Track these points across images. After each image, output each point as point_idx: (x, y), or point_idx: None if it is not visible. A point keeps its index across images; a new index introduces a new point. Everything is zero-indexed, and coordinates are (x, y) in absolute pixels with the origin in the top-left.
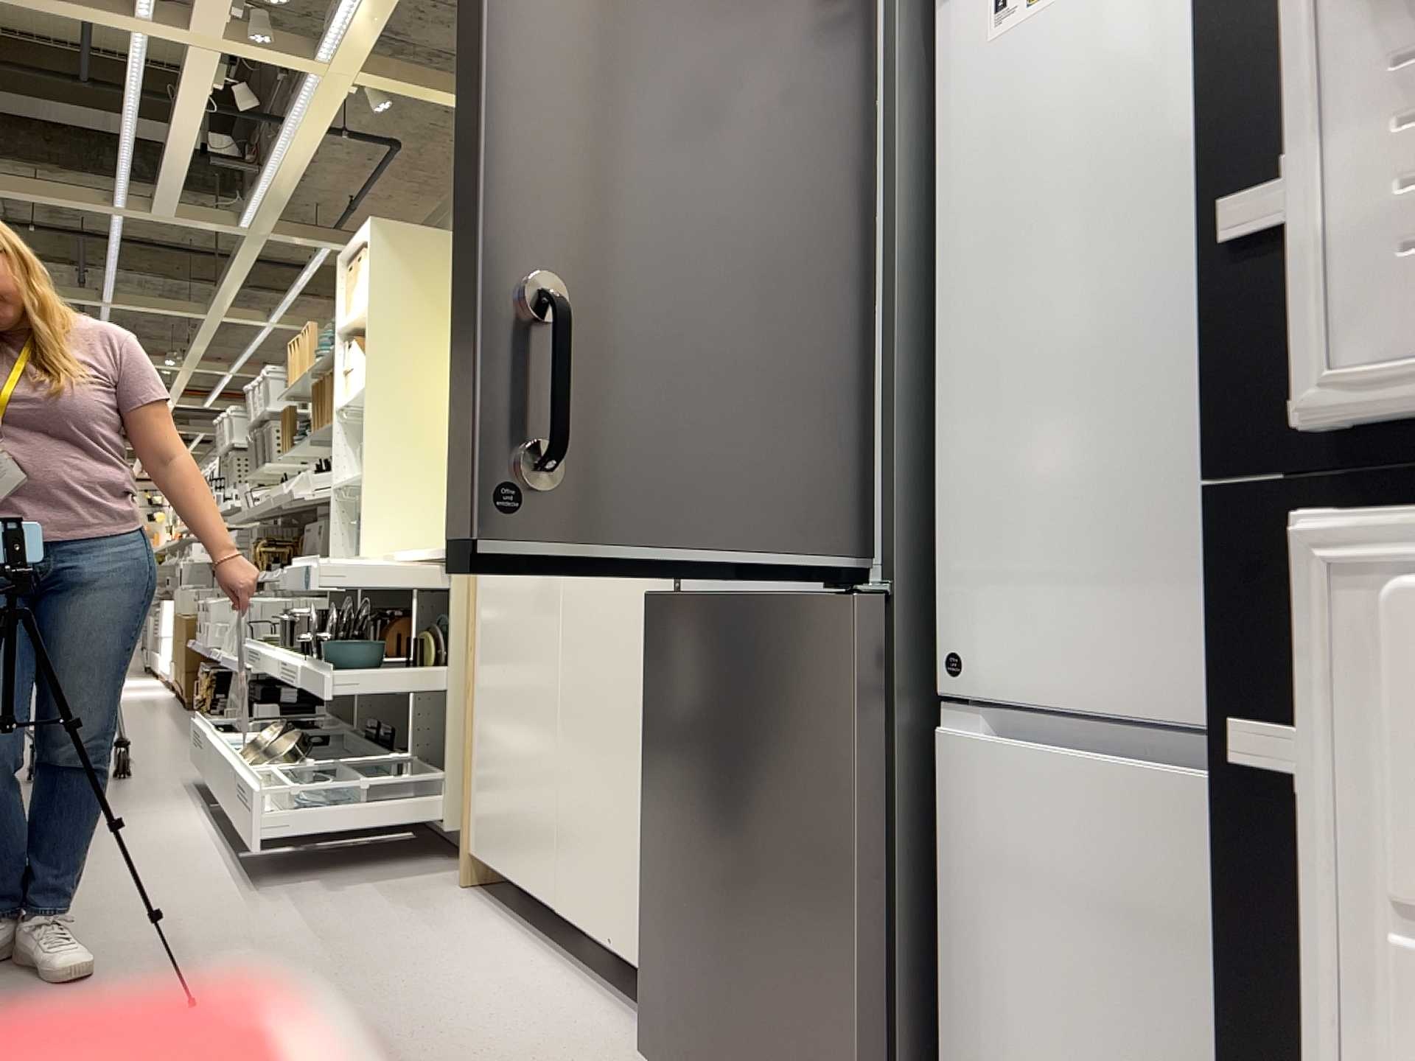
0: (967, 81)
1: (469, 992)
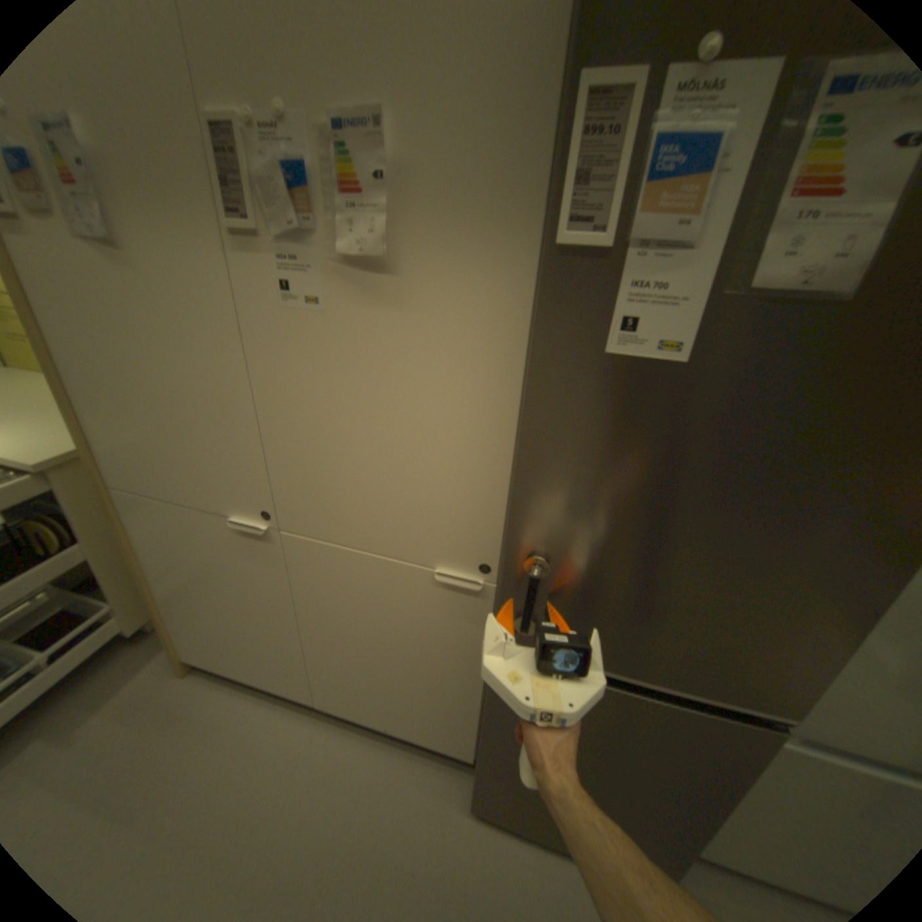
0: None
1: (302, 802)
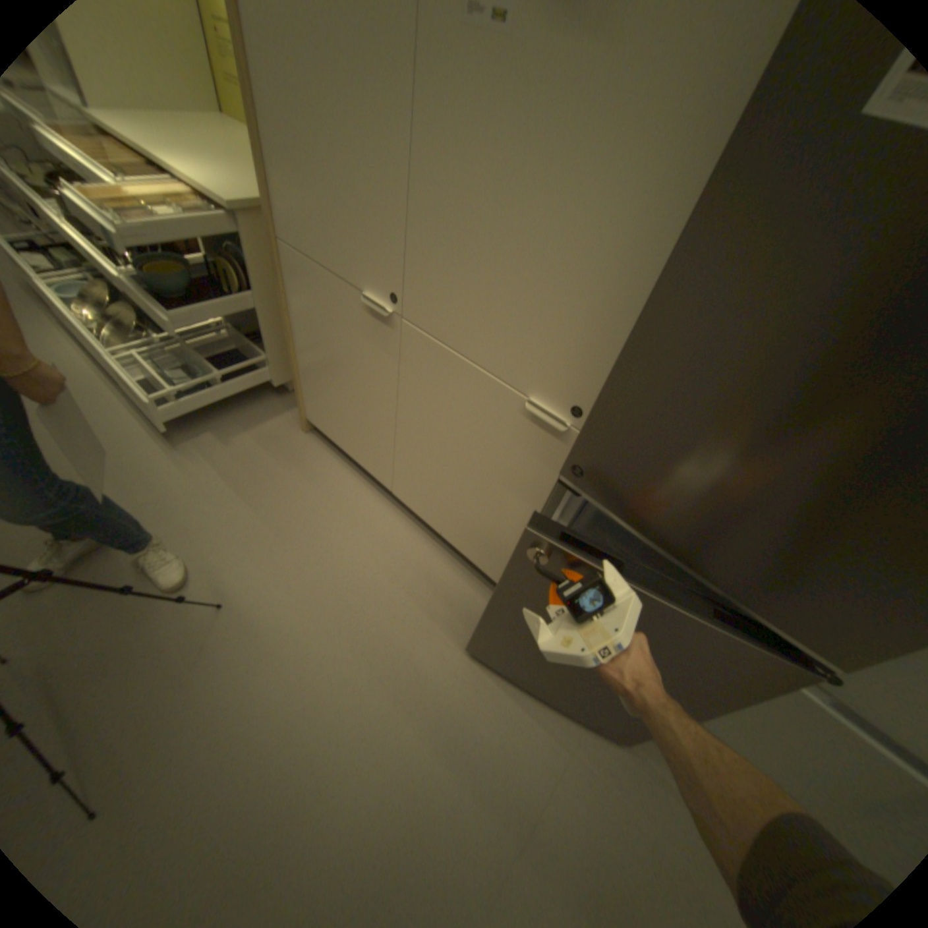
0: None
1: (367, 551)
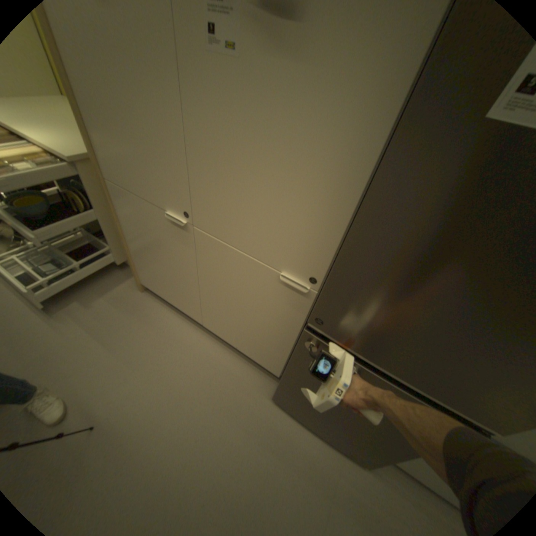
0: None
1: (190, 367)
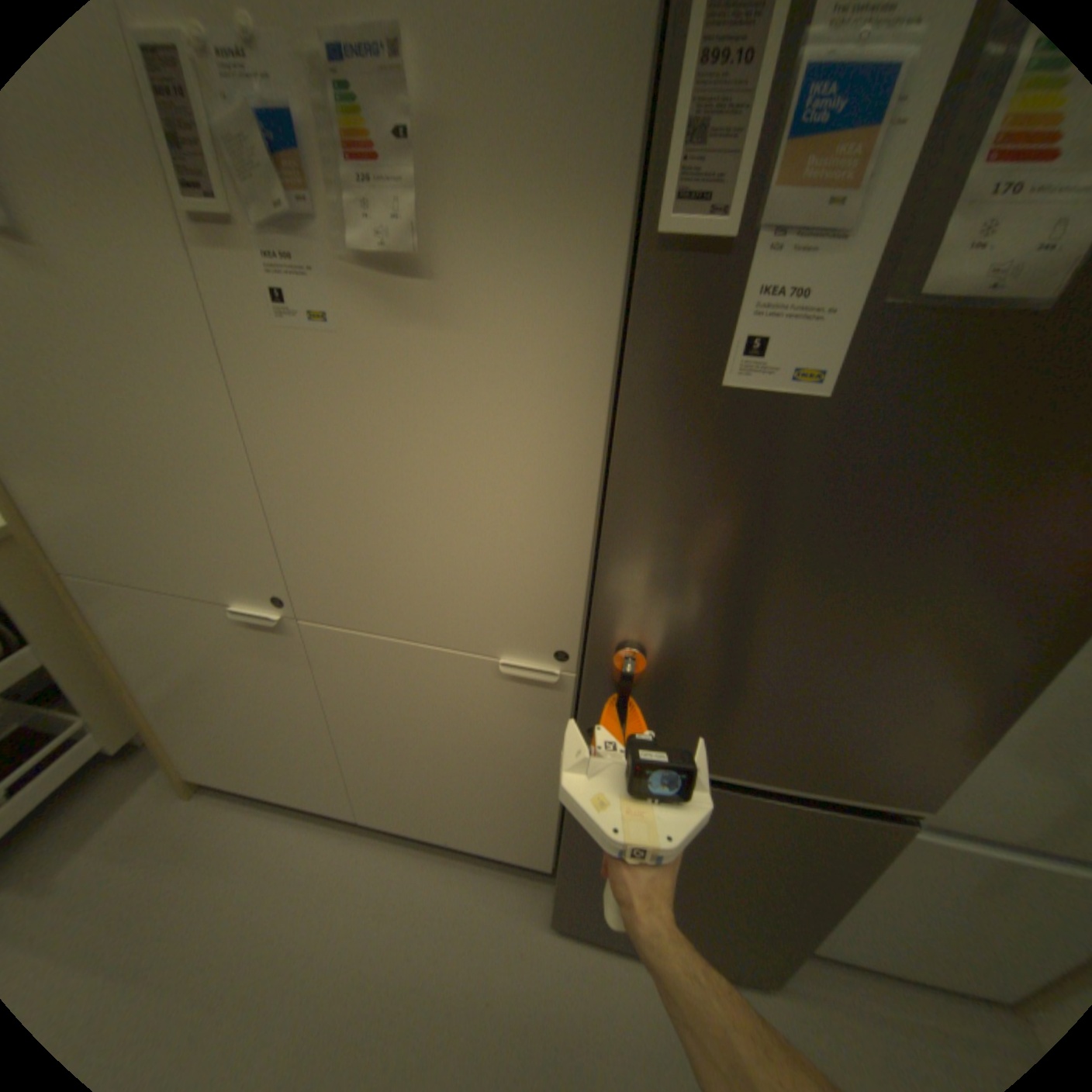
0: None
1: (350, 935)
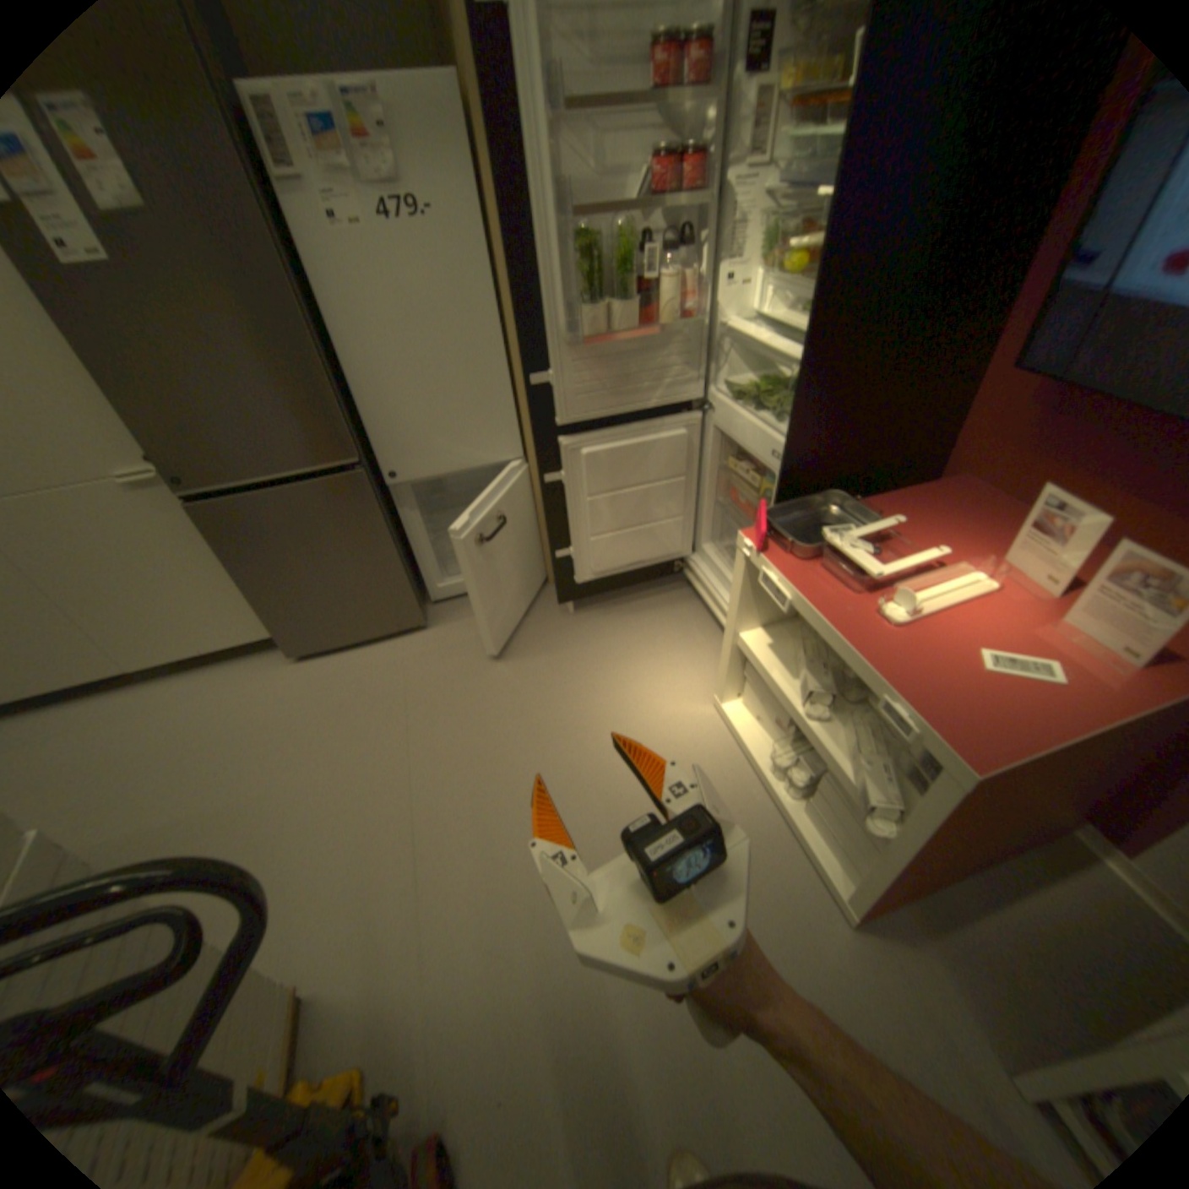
0: (315, 248)
1: (150, 723)
